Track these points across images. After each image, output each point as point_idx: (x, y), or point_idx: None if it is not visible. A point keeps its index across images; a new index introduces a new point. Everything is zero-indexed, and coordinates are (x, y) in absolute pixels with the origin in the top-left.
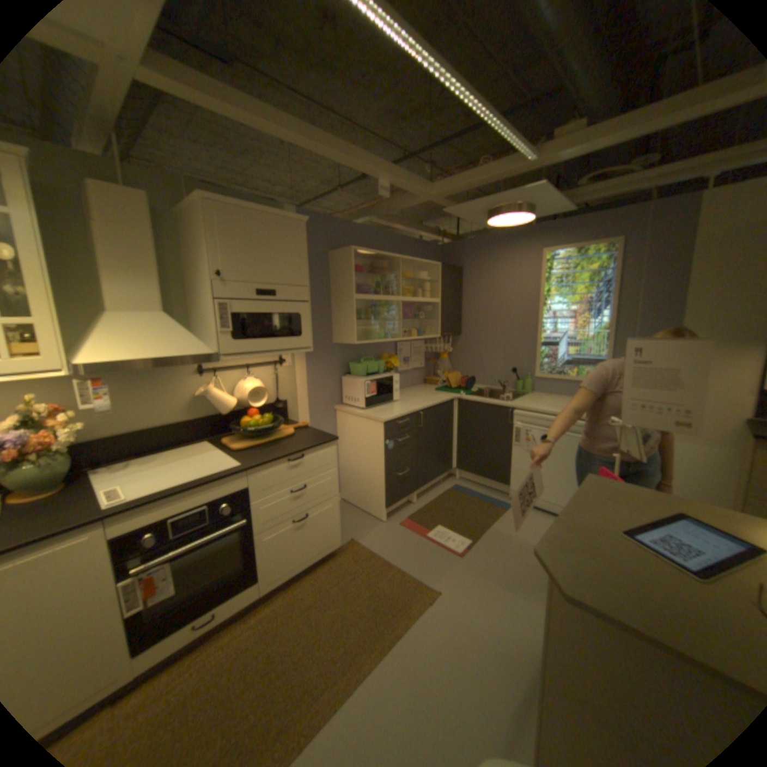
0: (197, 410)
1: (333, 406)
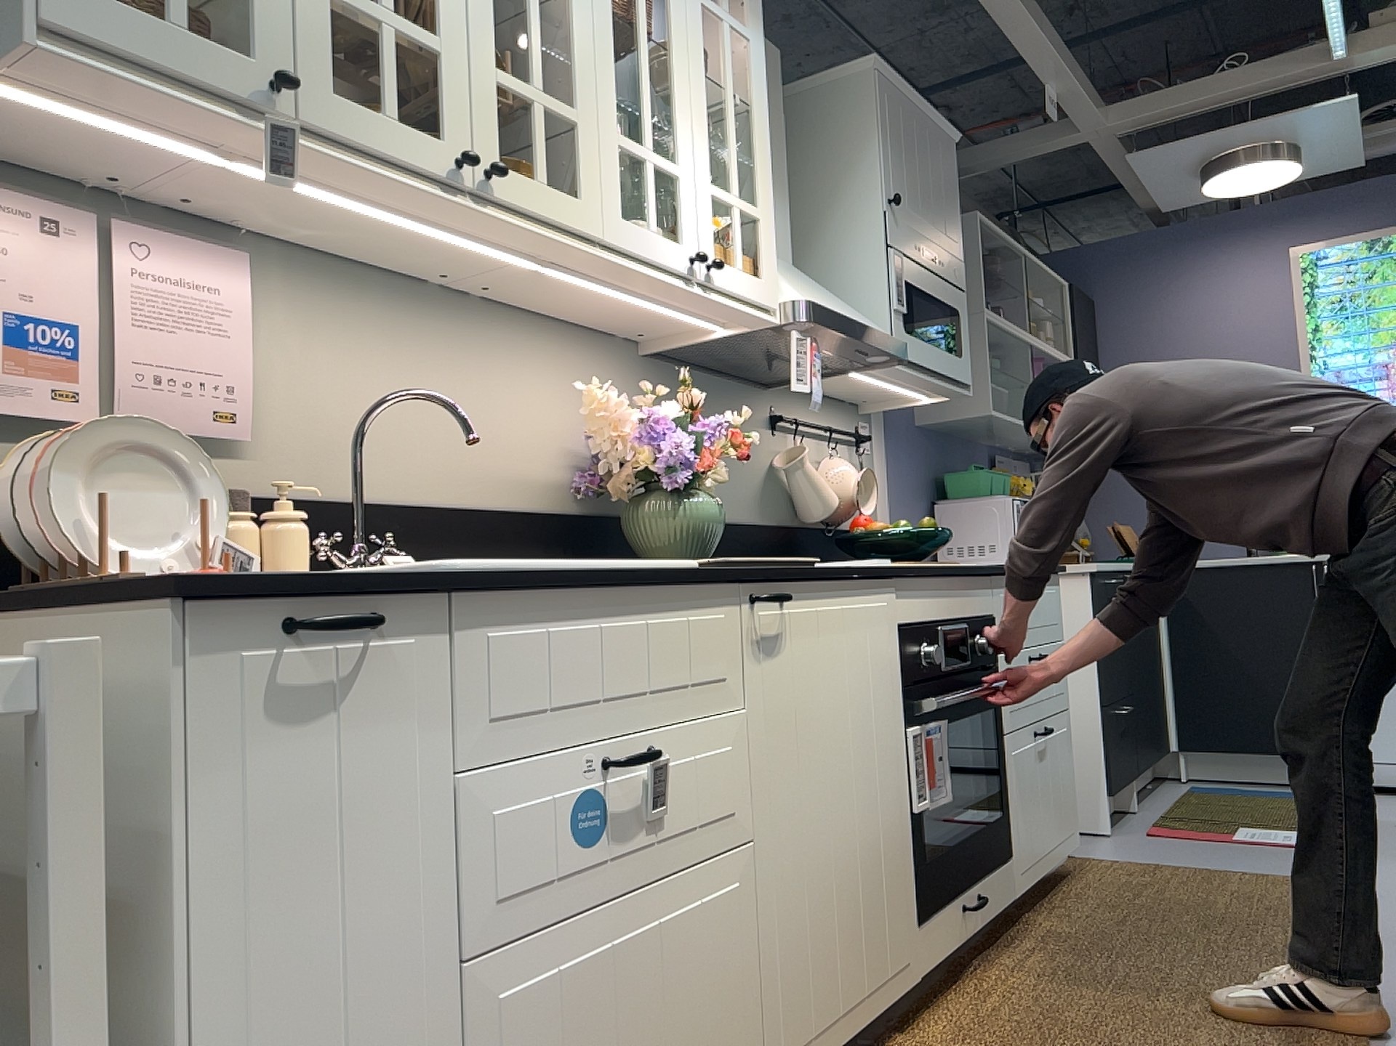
0: (771, 506)
1: None
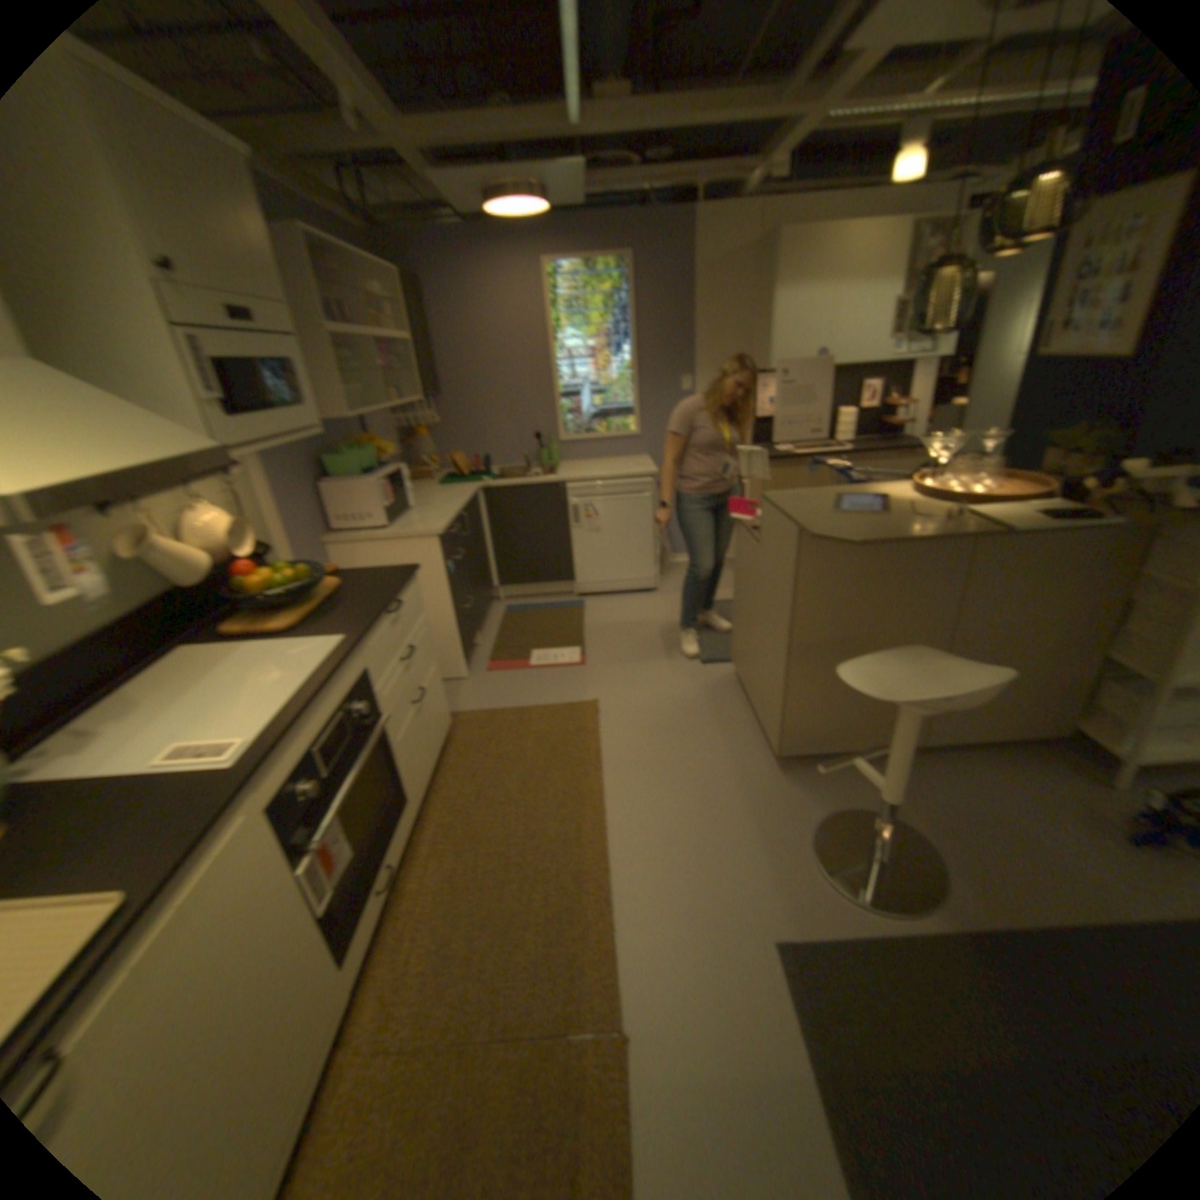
0: (132, 592)
1: (322, 540)
